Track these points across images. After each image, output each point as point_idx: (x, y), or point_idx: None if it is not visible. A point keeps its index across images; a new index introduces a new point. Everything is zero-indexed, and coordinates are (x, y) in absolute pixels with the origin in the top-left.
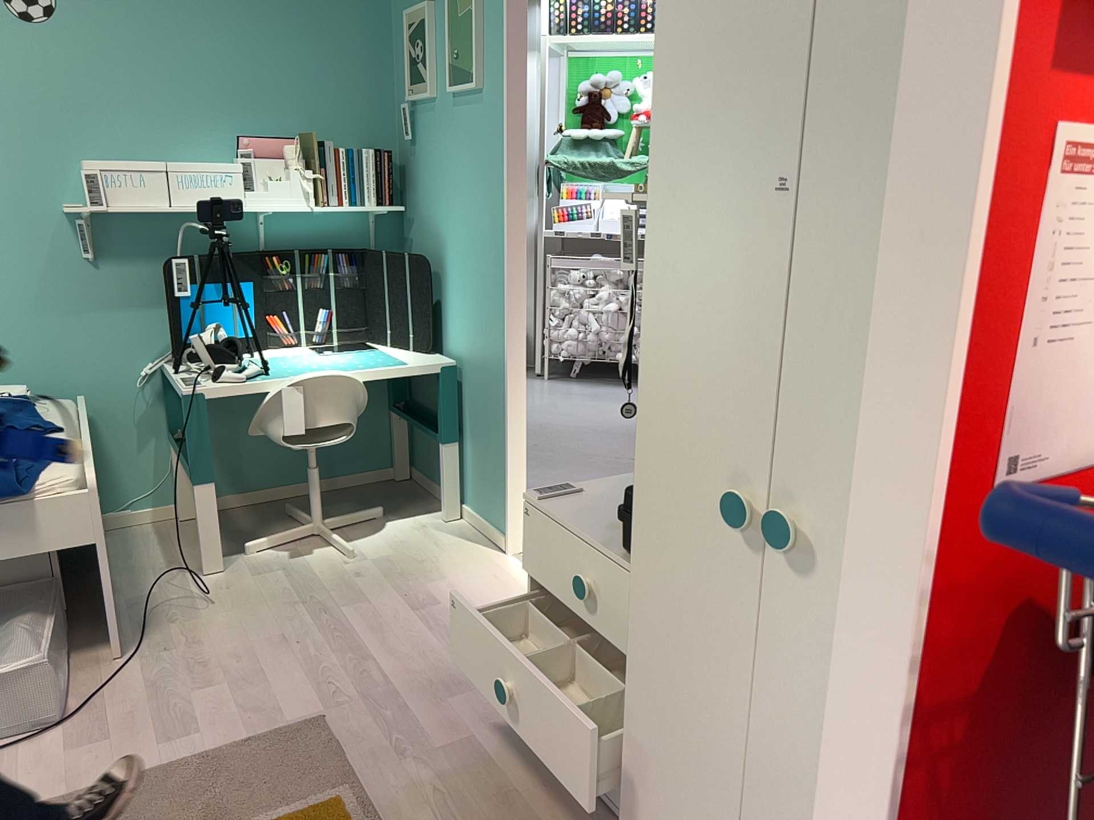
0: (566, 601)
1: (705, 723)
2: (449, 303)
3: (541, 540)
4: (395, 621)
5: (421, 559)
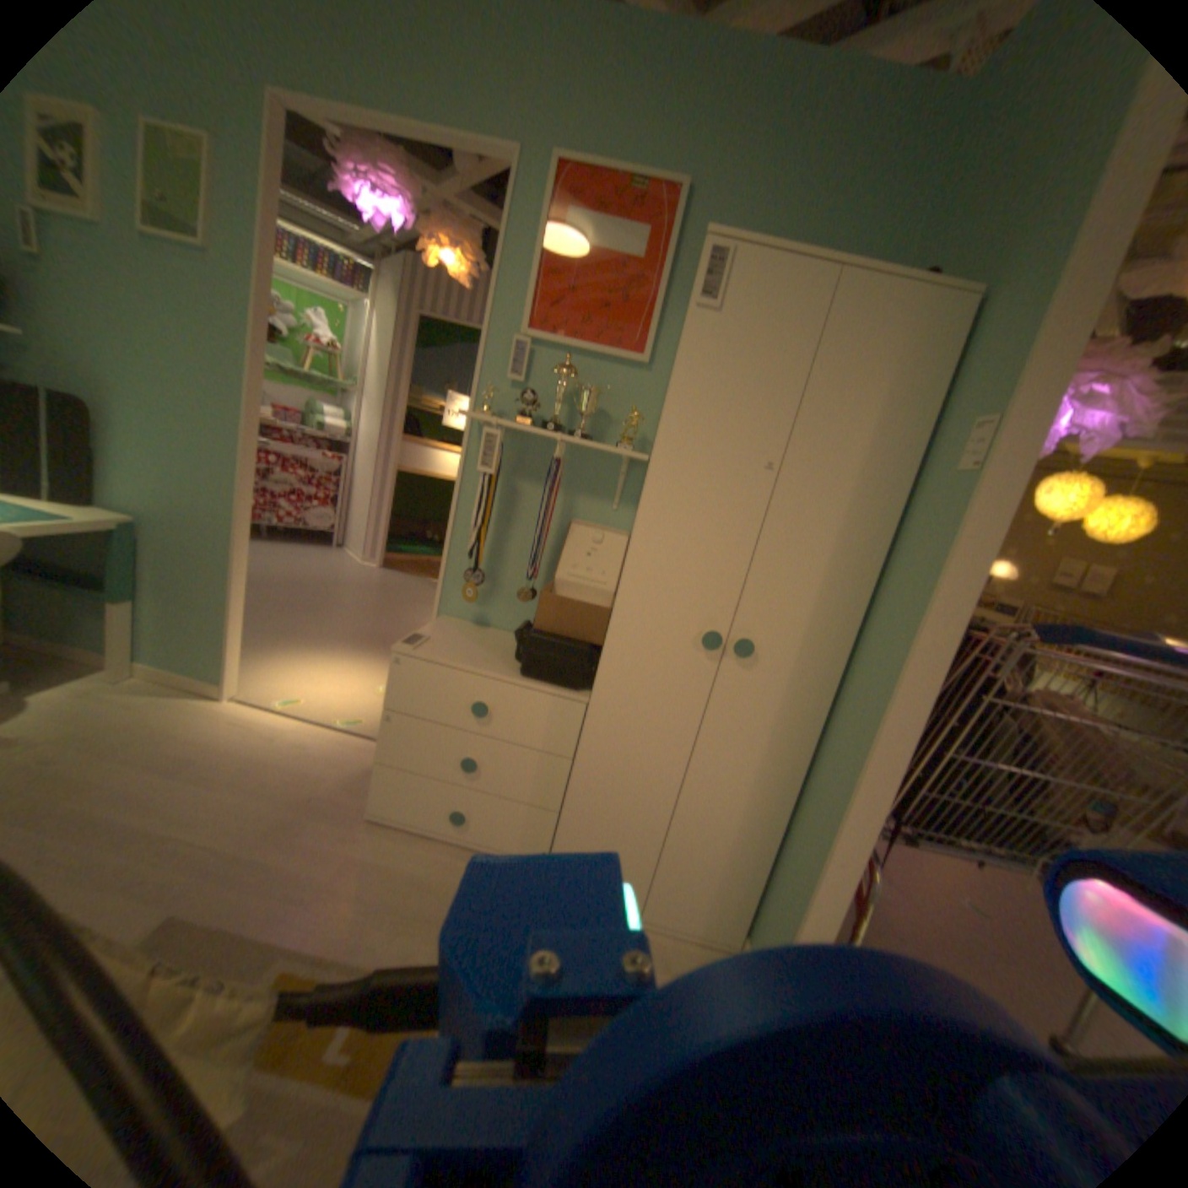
0: (449, 724)
1: (649, 766)
2: (115, 459)
3: (417, 683)
4: (159, 795)
5: (124, 728)
